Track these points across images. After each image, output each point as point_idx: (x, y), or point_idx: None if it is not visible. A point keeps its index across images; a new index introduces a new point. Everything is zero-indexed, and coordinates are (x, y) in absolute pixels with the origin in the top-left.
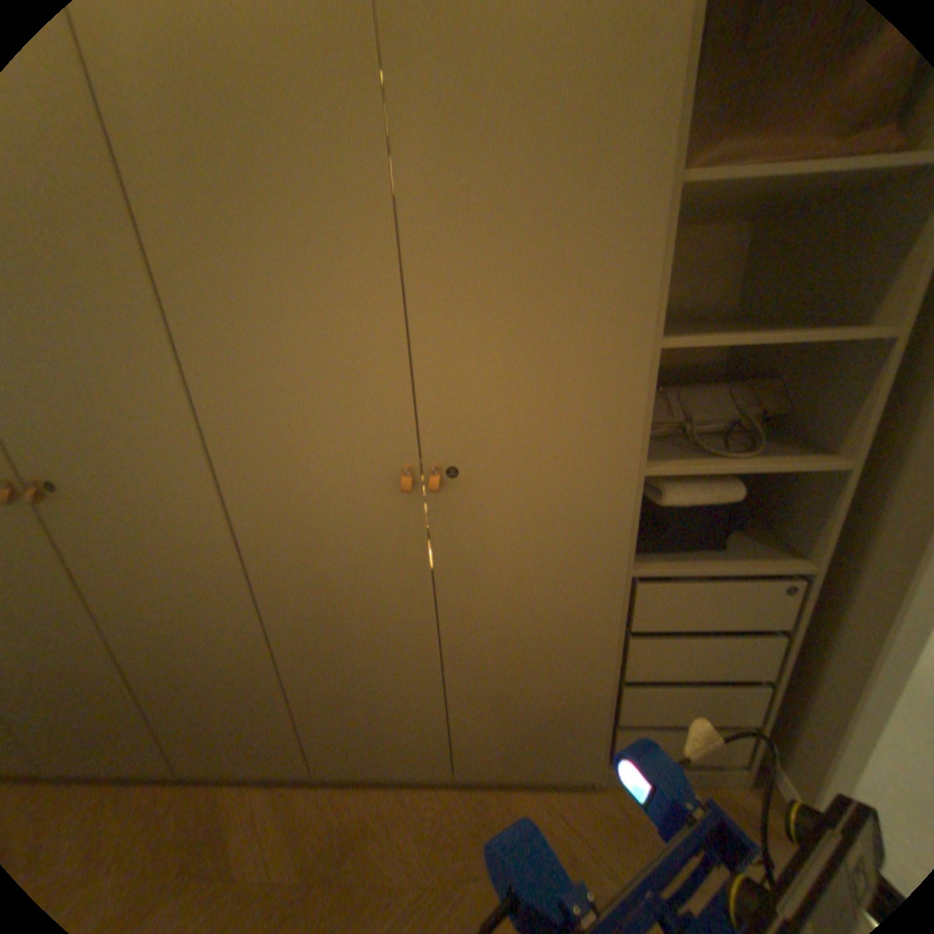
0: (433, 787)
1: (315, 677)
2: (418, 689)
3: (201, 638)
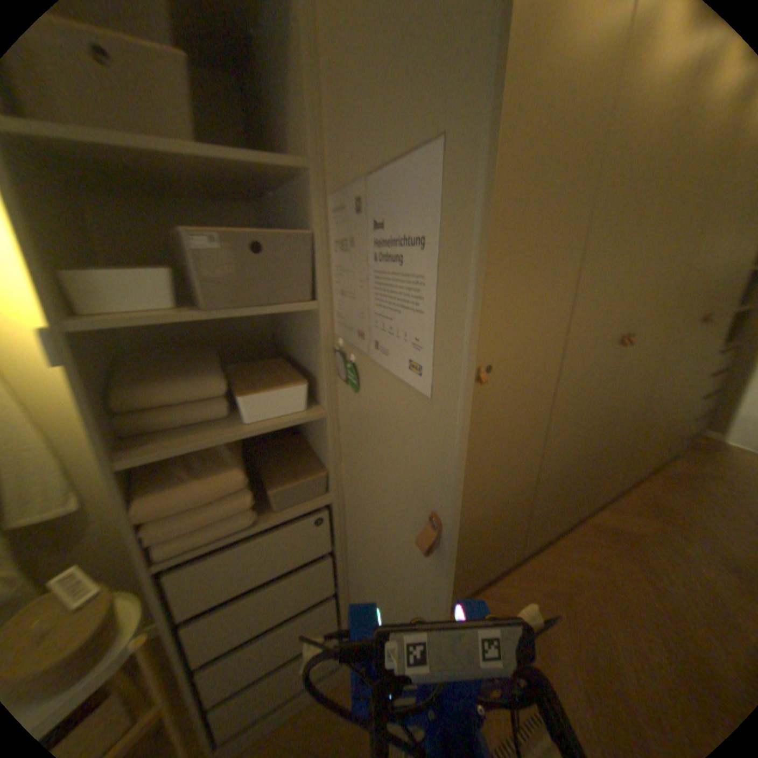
0: (645, 478)
1: (650, 423)
2: (669, 418)
3: (633, 412)
